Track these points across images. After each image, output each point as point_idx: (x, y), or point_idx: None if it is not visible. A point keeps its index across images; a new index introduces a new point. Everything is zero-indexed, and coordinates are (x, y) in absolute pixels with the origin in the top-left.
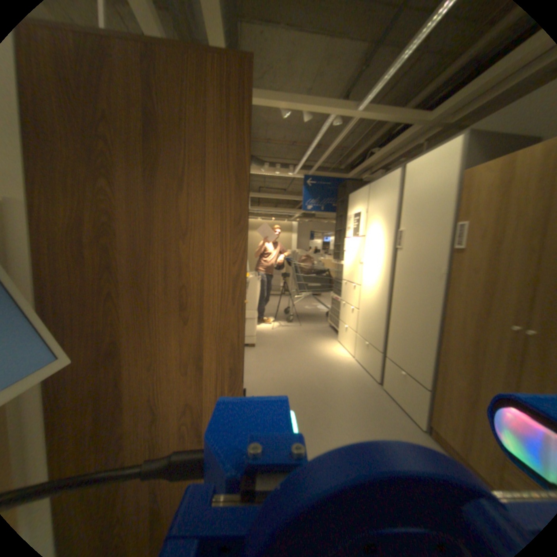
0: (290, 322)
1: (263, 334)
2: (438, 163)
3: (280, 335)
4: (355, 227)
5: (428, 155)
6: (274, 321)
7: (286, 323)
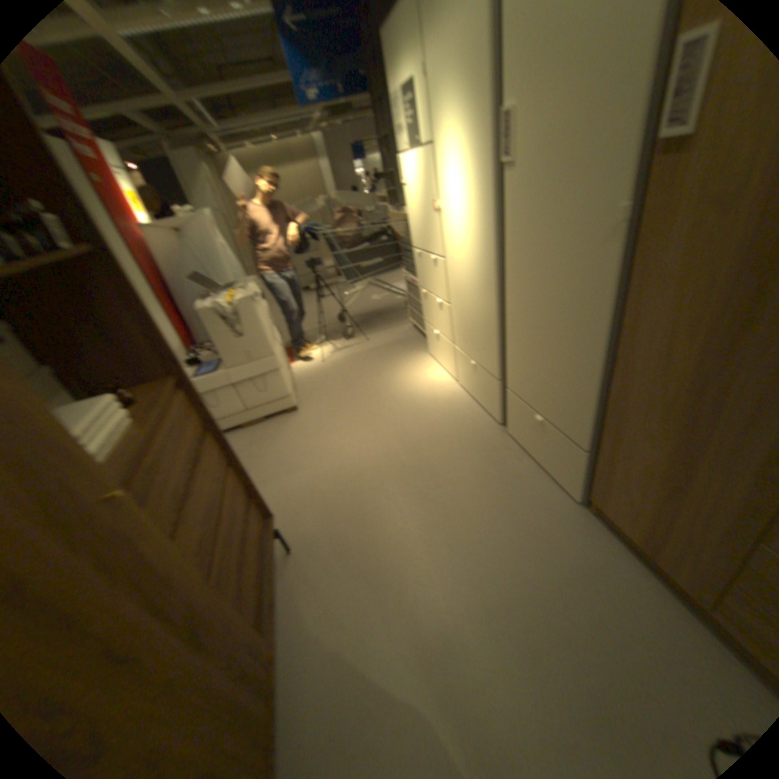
0: (353, 336)
1: (310, 377)
2: None
3: (338, 368)
4: (412, 122)
5: None
6: (325, 345)
7: (346, 341)
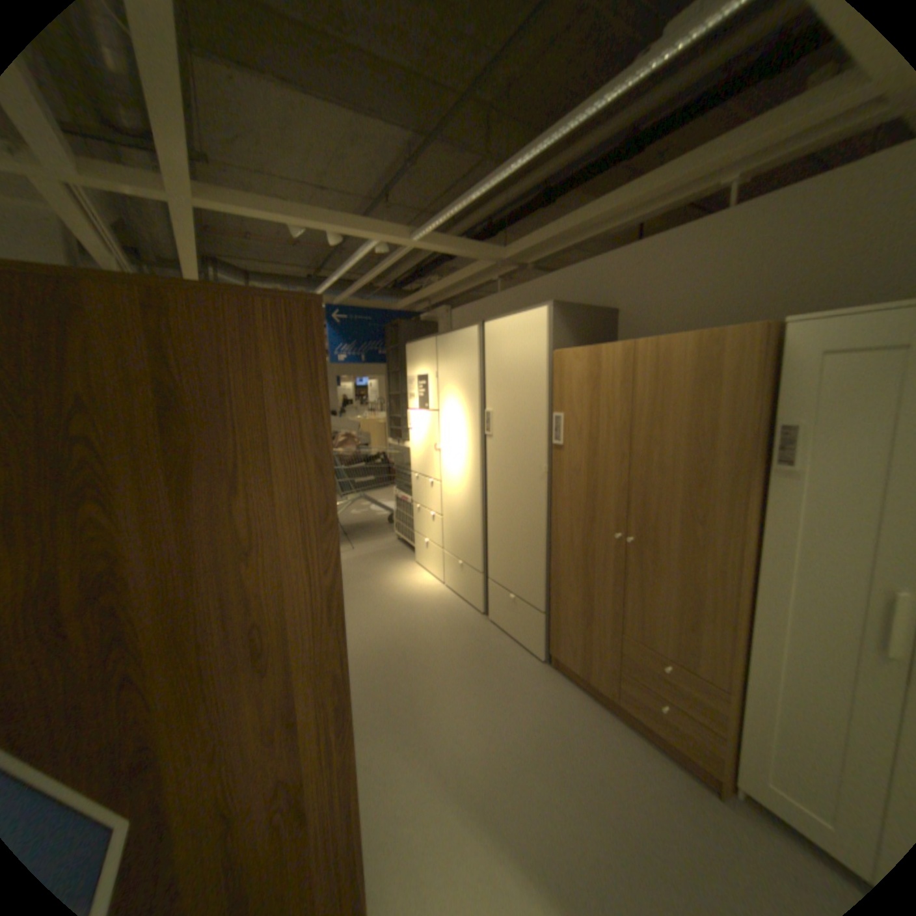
0: None
1: None
2: (527, 335)
3: None
4: (425, 397)
5: (514, 320)
6: None
7: None
